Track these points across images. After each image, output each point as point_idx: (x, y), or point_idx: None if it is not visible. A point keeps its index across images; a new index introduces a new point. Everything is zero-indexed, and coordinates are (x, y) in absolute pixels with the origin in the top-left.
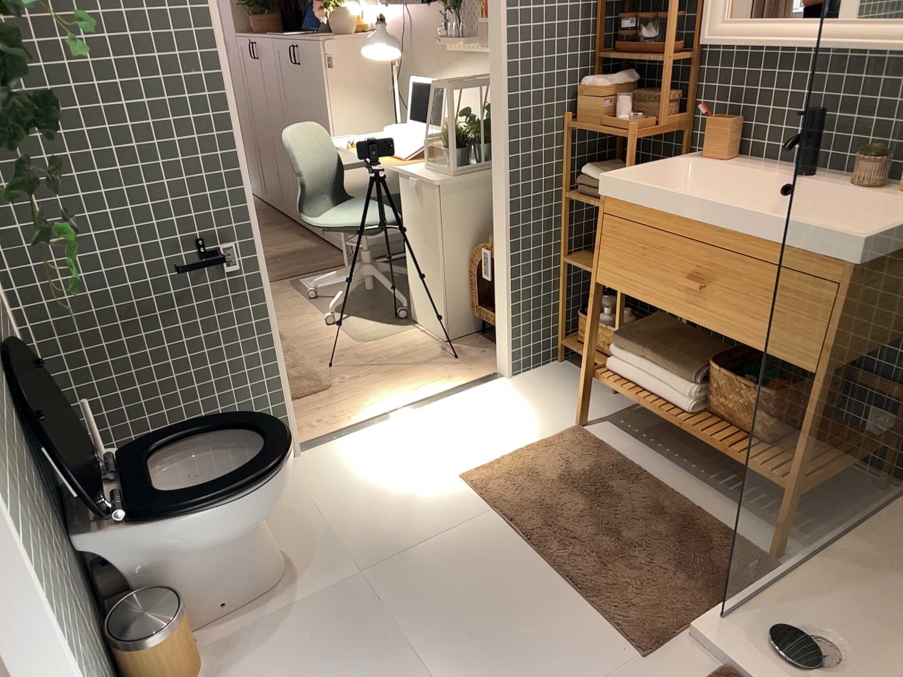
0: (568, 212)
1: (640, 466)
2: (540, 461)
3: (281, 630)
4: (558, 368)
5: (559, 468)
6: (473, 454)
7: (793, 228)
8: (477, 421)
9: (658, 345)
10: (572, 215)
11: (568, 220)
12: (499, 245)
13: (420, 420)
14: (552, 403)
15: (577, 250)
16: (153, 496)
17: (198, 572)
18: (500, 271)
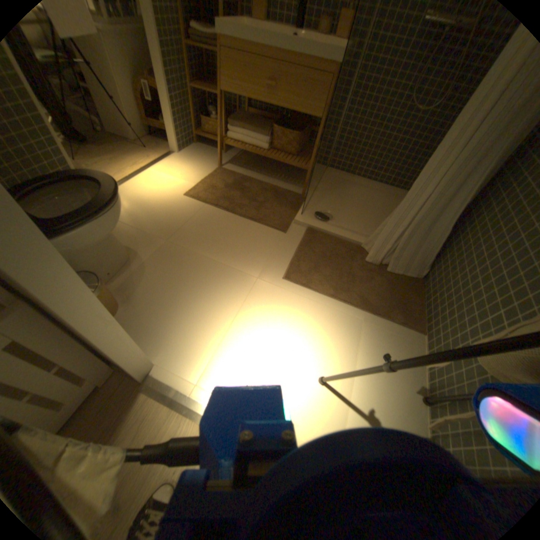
0: (187, 52)
1: (249, 176)
2: (211, 181)
3: (141, 271)
4: (196, 145)
5: (221, 182)
6: (182, 184)
7: (312, 47)
8: (174, 171)
9: (244, 123)
10: (188, 56)
11: (187, 58)
12: (157, 72)
13: (147, 175)
14: (202, 159)
15: (197, 77)
16: (43, 217)
17: (84, 259)
18: (161, 89)
